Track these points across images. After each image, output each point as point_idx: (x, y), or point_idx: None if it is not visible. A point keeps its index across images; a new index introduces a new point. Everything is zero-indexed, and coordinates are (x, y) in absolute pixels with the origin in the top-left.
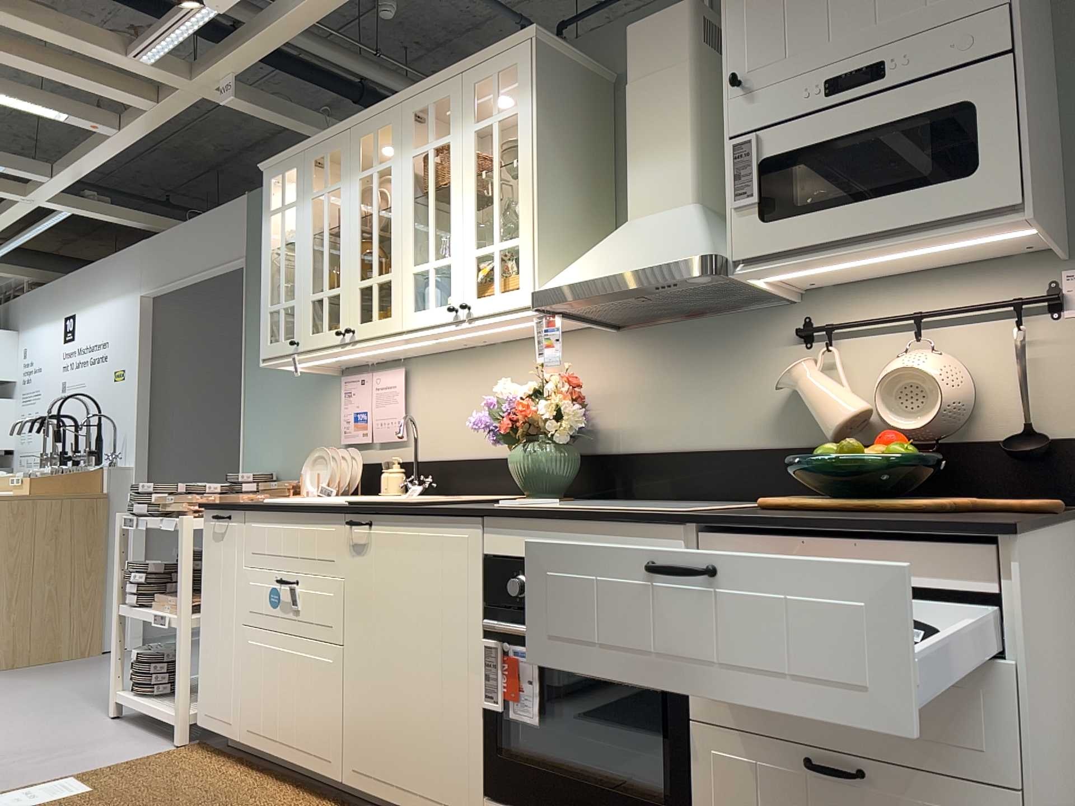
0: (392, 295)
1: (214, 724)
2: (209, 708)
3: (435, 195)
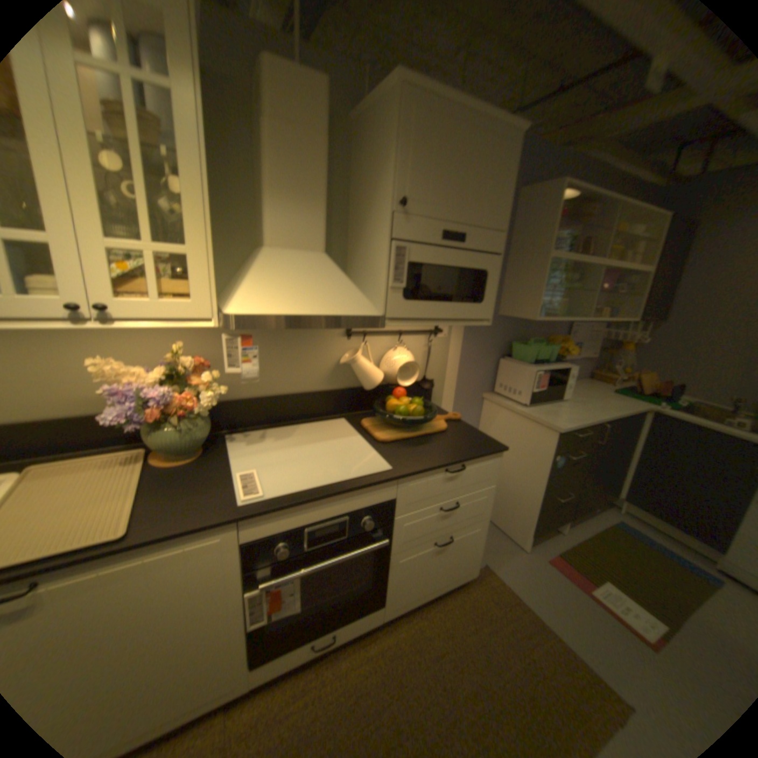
0: None
1: None
2: None
3: None
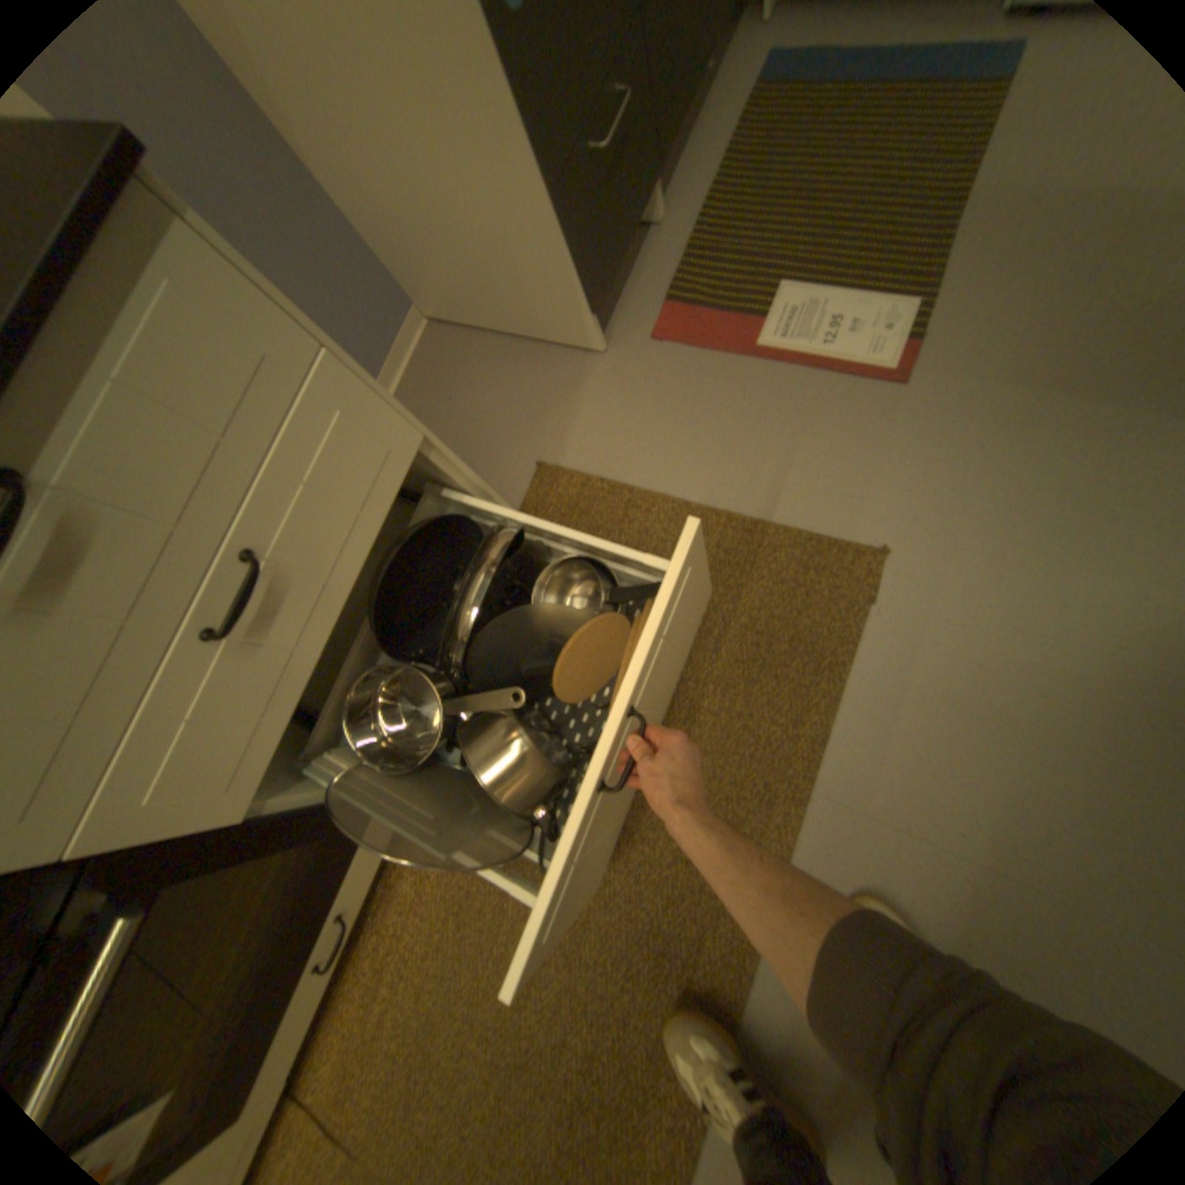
0: None
1: None
2: None
3: None
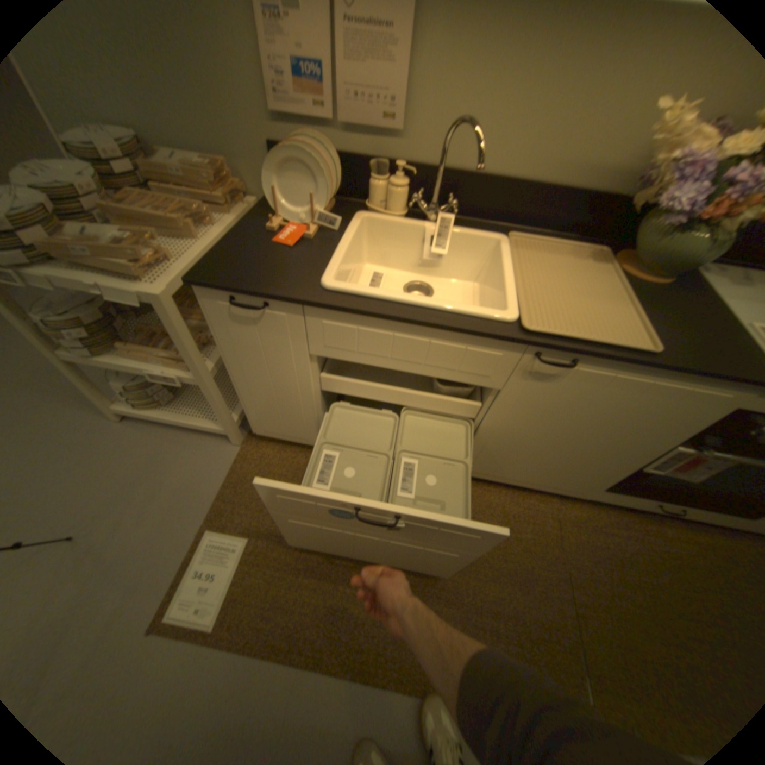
0: None
1: (282, 437)
2: (273, 430)
3: None
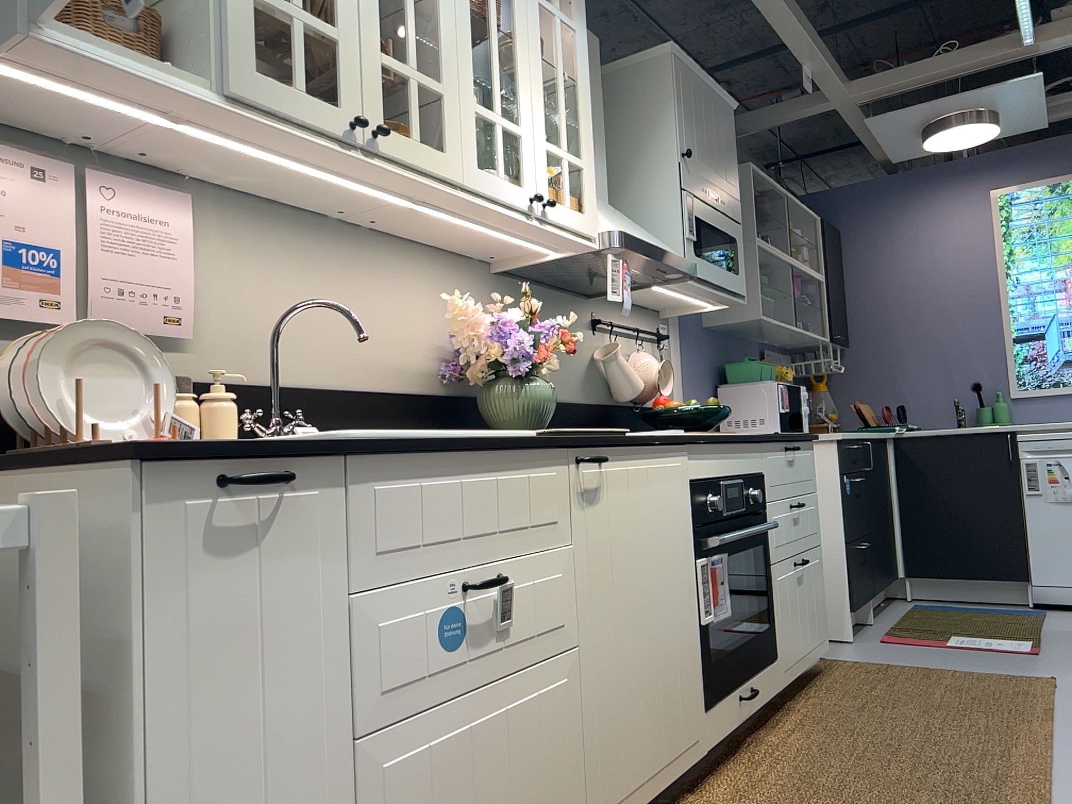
0: (447, 123)
1: None
2: None
3: (493, 30)
